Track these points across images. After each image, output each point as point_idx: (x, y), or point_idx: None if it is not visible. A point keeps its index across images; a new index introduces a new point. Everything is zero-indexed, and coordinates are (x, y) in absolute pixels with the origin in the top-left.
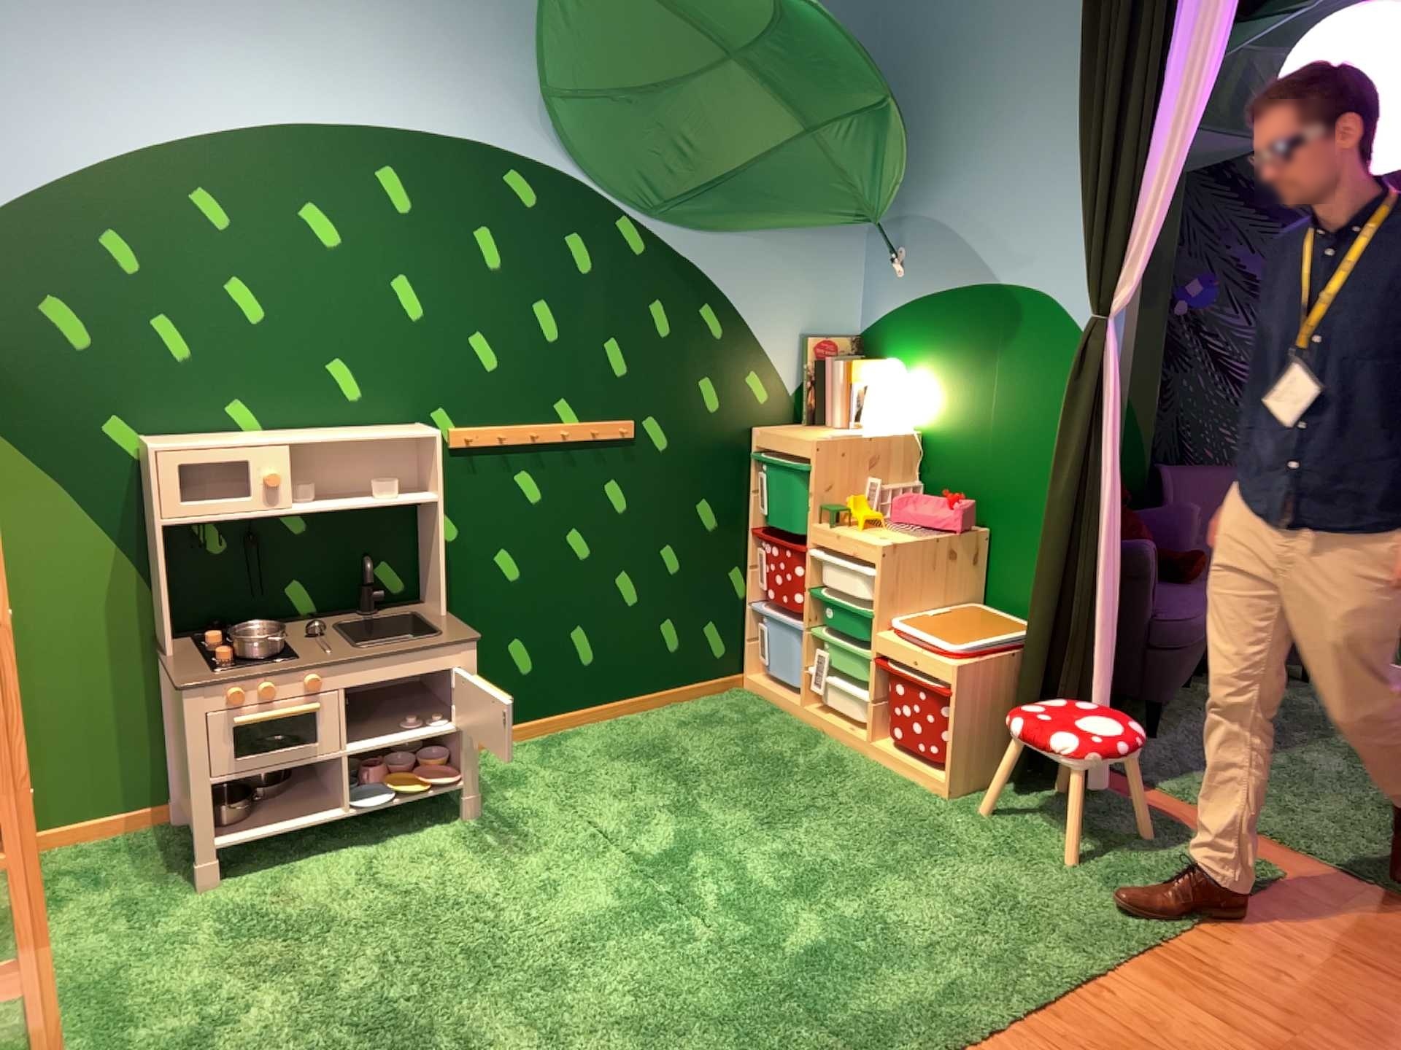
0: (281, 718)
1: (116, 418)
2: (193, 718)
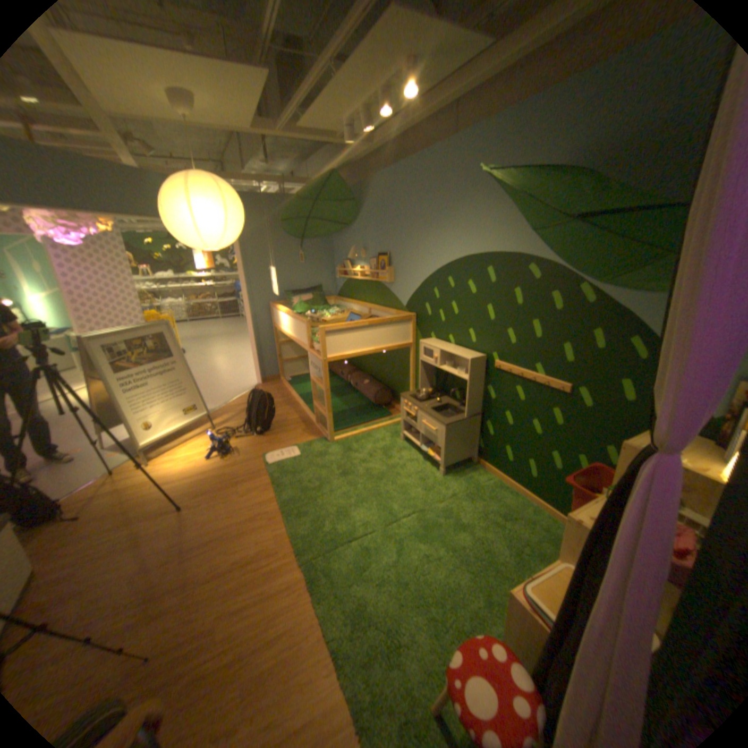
0: (408, 414)
1: (431, 333)
2: (400, 403)
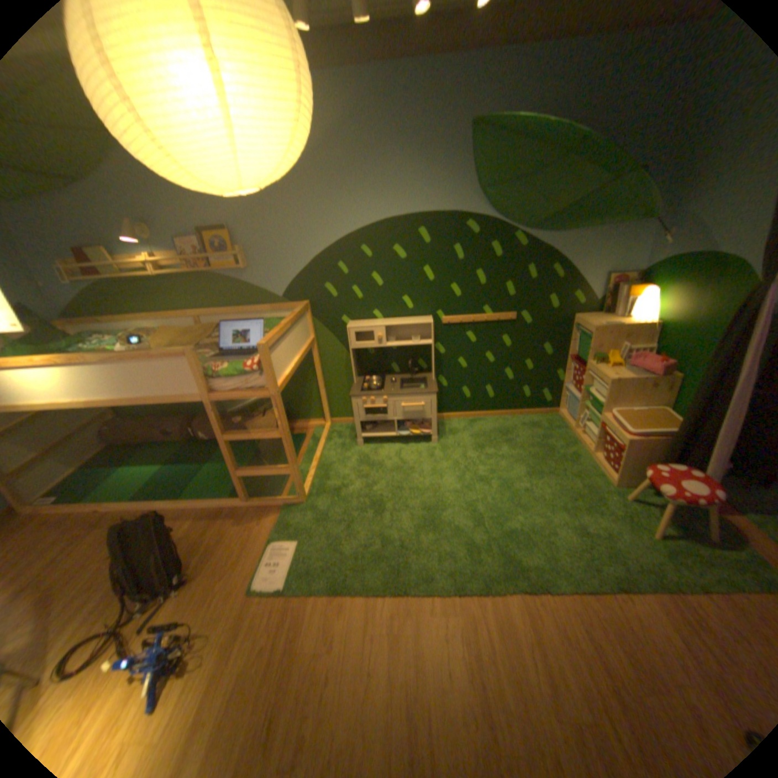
0: (376, 408)
1: (343, 317)
2: (354, 405)
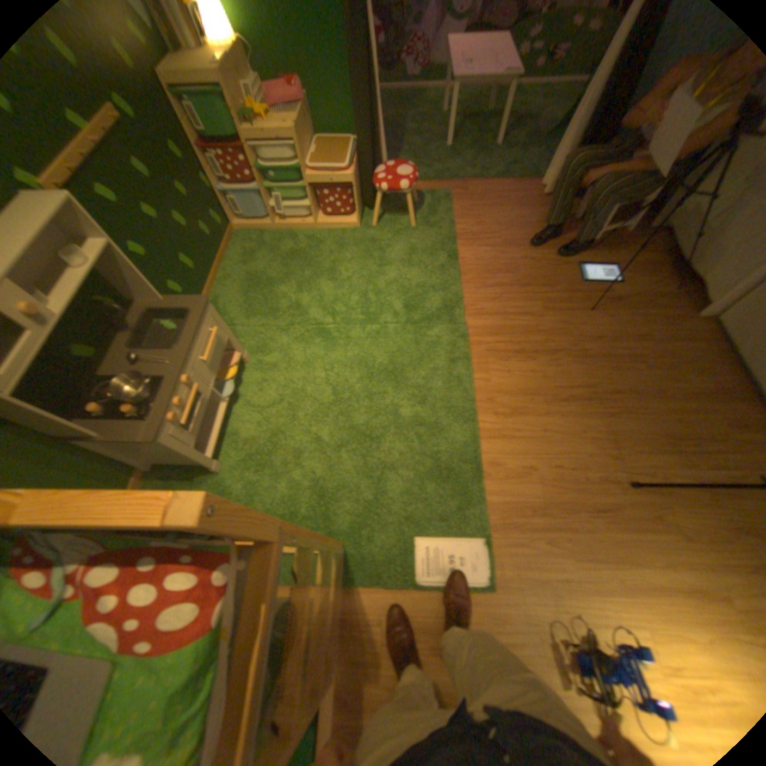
0: (192, 402)
1: None
2: (167, 441)
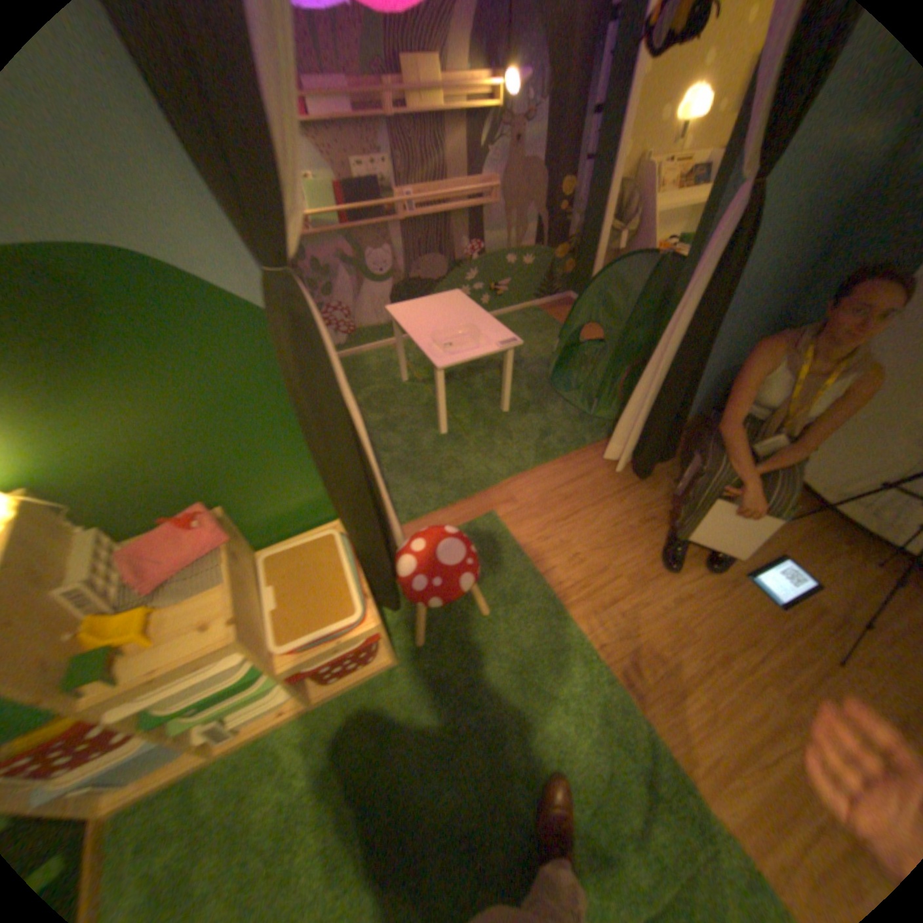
0: None
1: None
2: None
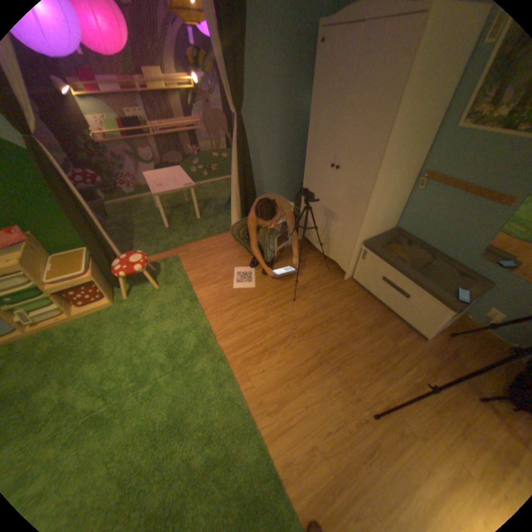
0: None
1: None
2: None
